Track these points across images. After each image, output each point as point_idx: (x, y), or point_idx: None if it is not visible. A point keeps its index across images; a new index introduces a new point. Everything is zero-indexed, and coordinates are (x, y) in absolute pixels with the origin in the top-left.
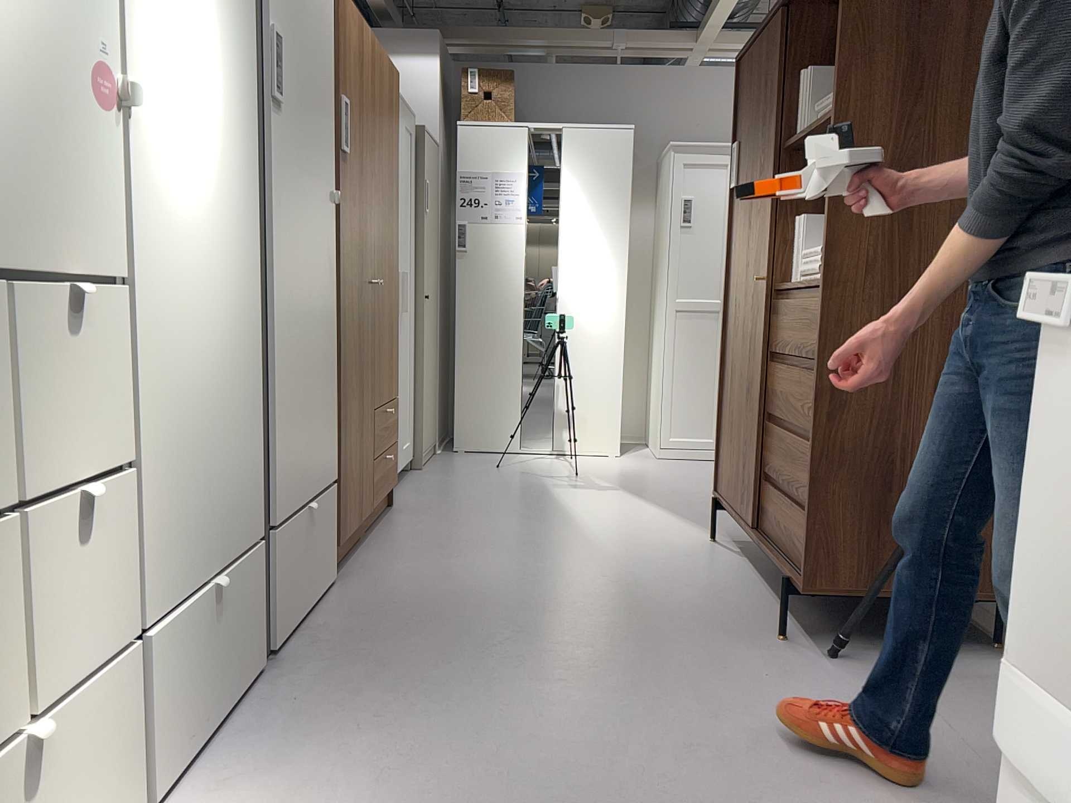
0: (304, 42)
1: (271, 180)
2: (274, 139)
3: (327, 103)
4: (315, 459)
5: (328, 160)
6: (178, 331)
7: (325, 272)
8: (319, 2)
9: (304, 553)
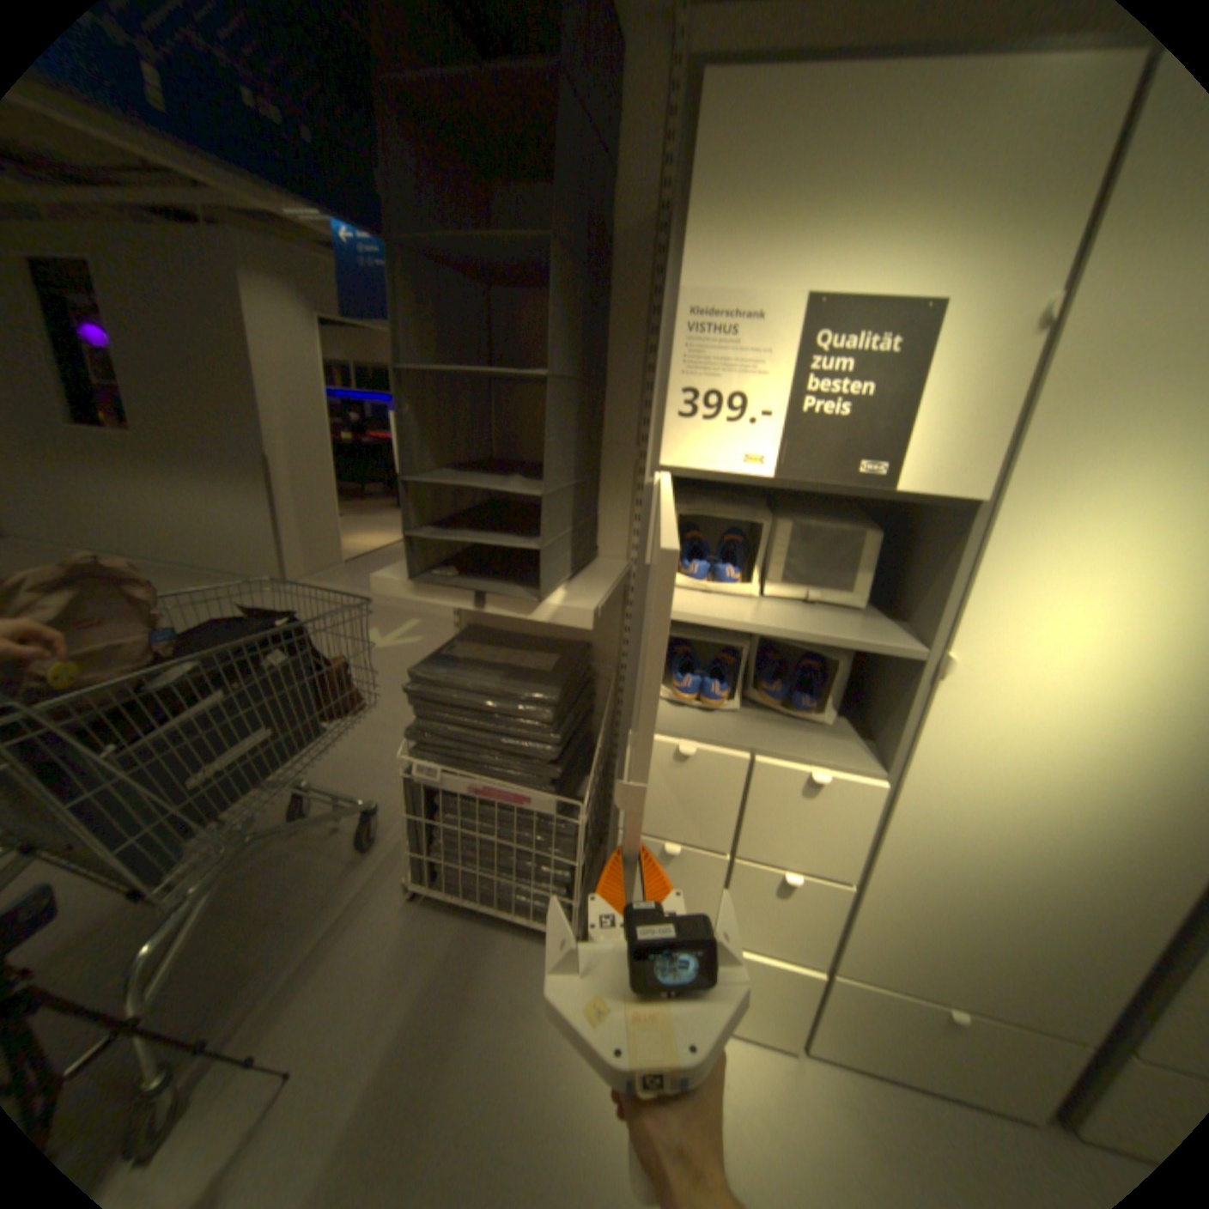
0: None
1: None
2: None
3: None
4: None
5: None
6: (982, 838)
7: None
8: None
9: None
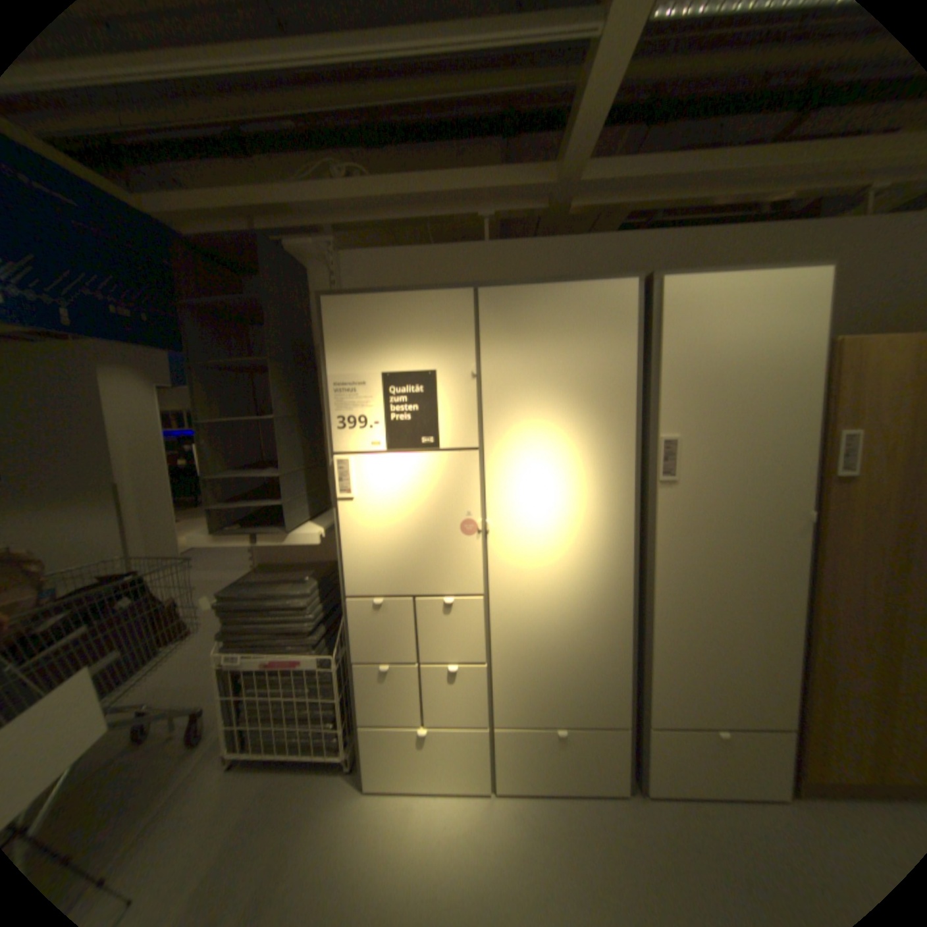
0: (736, 423)
1: (661, 529)
2: (669, 504)
3: (801, 447)
4: (744, 707)
5: (821, 485)
6: (533, 615)
7: (781, 577)
8: (780, 379)
9: (713, 761)
